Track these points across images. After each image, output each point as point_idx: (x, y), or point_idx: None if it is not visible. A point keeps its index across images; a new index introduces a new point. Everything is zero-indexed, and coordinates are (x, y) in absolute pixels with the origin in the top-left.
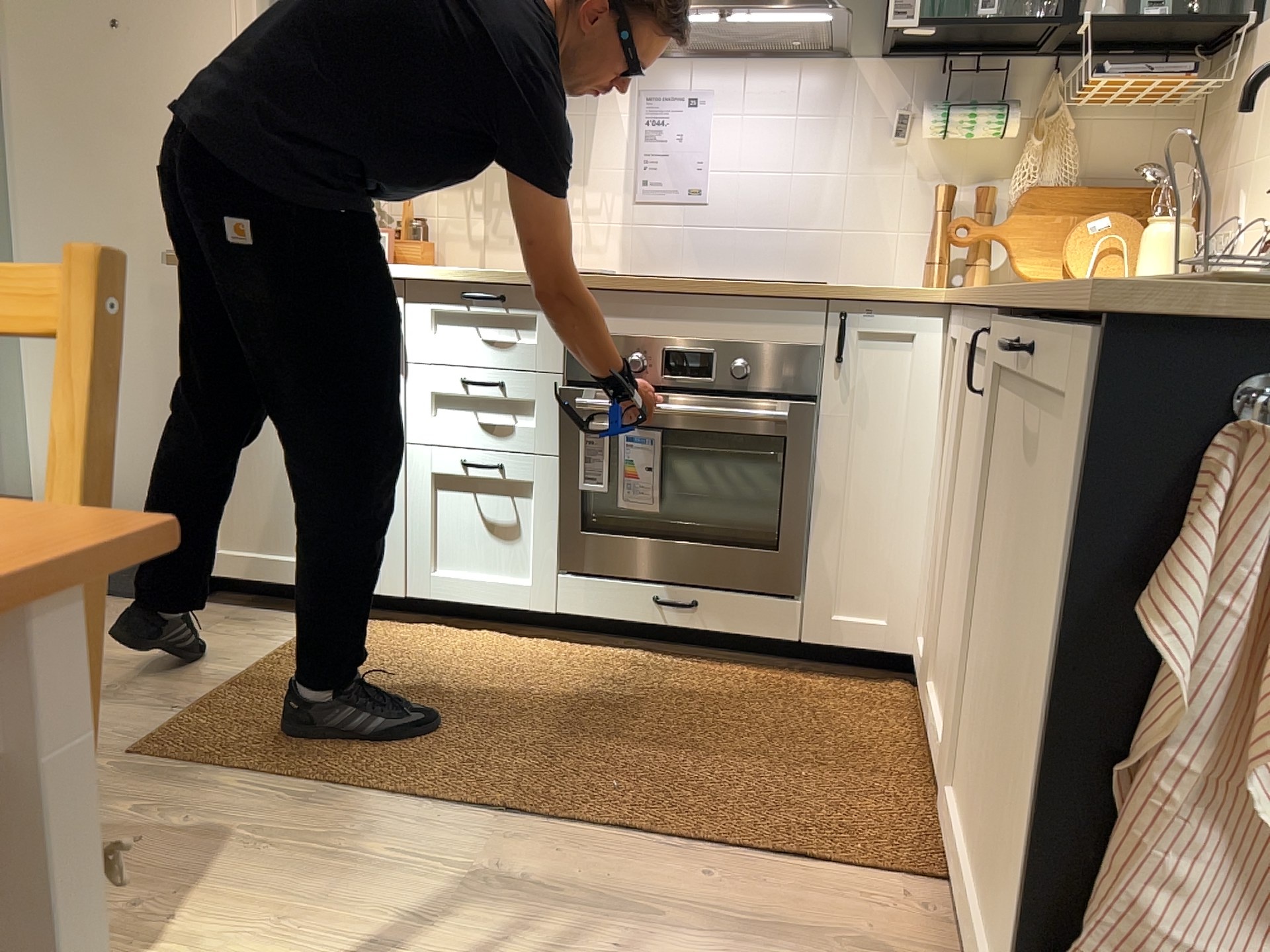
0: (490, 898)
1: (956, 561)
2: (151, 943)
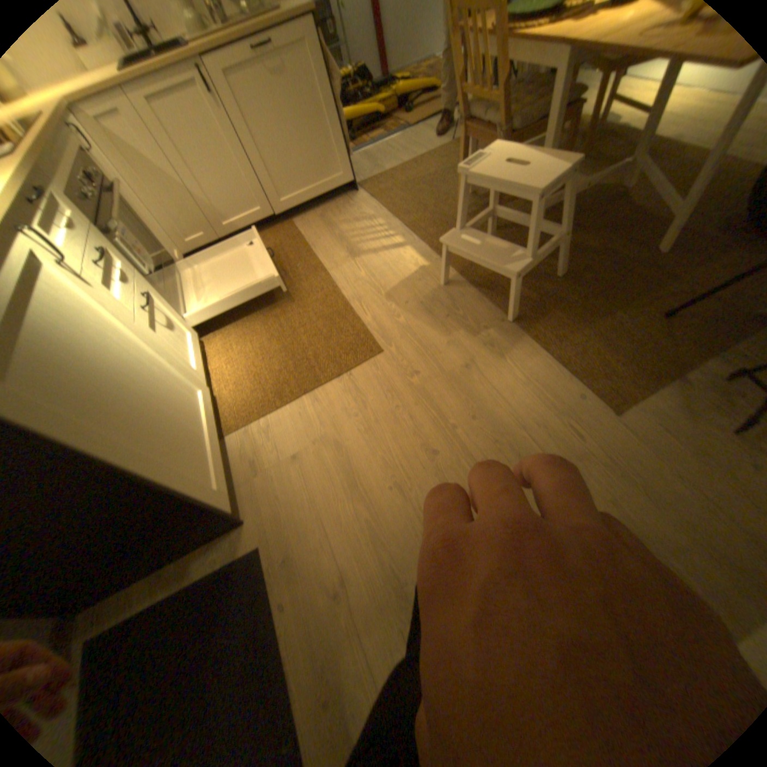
0: (355, 252)
1: (205, 175)
2: (421, 271)
